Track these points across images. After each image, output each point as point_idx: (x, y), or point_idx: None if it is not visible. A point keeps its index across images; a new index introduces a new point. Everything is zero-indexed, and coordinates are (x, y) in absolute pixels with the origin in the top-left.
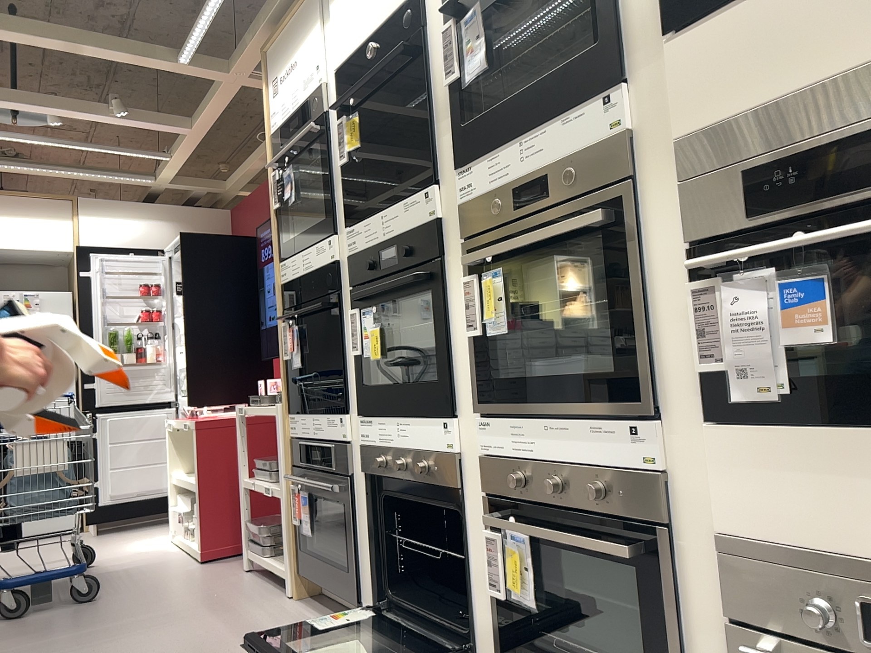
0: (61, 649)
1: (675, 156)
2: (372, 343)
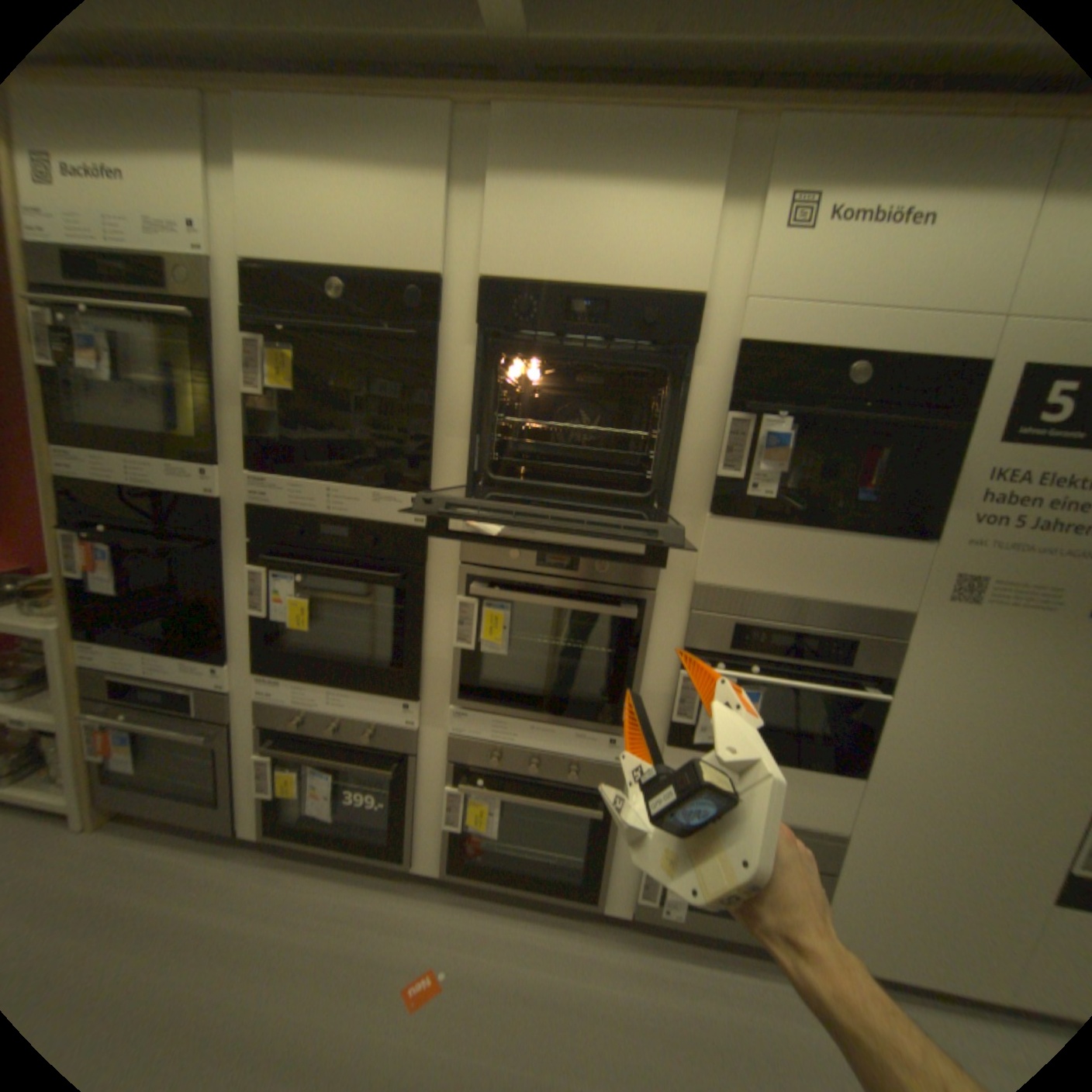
0: None
1: (694, 593)
2: (295, 614)
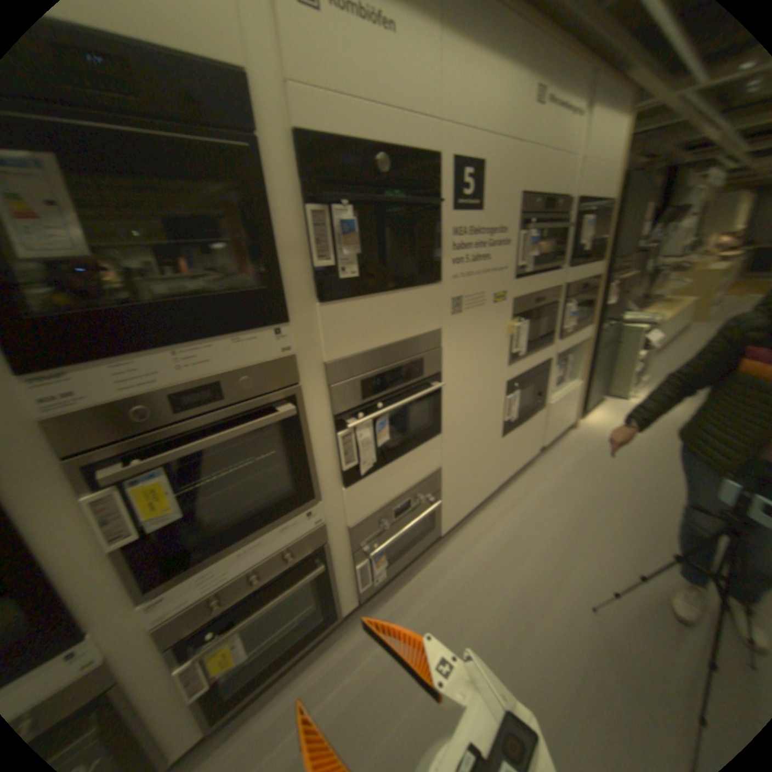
0: None
1: (325, 372)
2: None
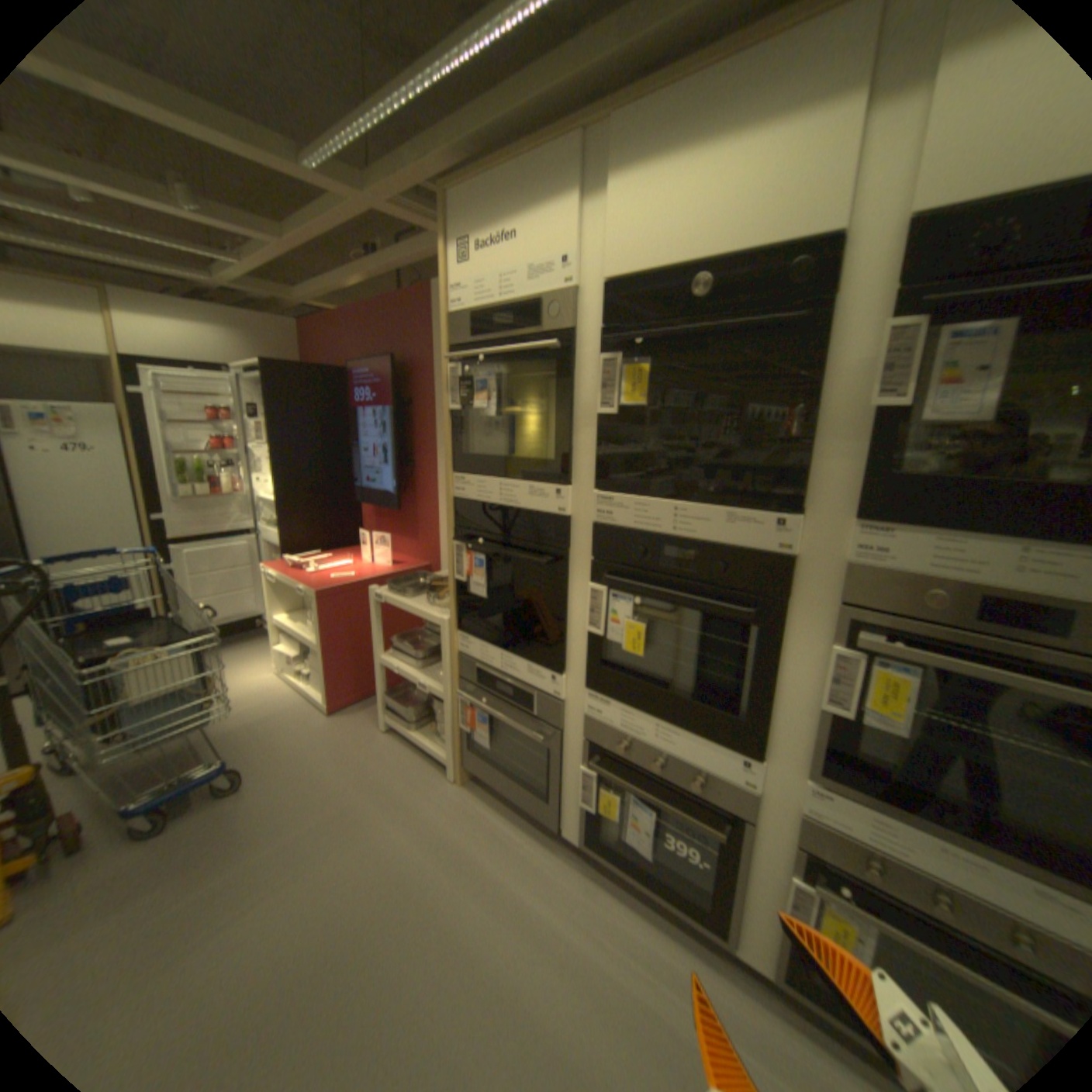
0: (242, 901)
1: None
2: (631, 636)
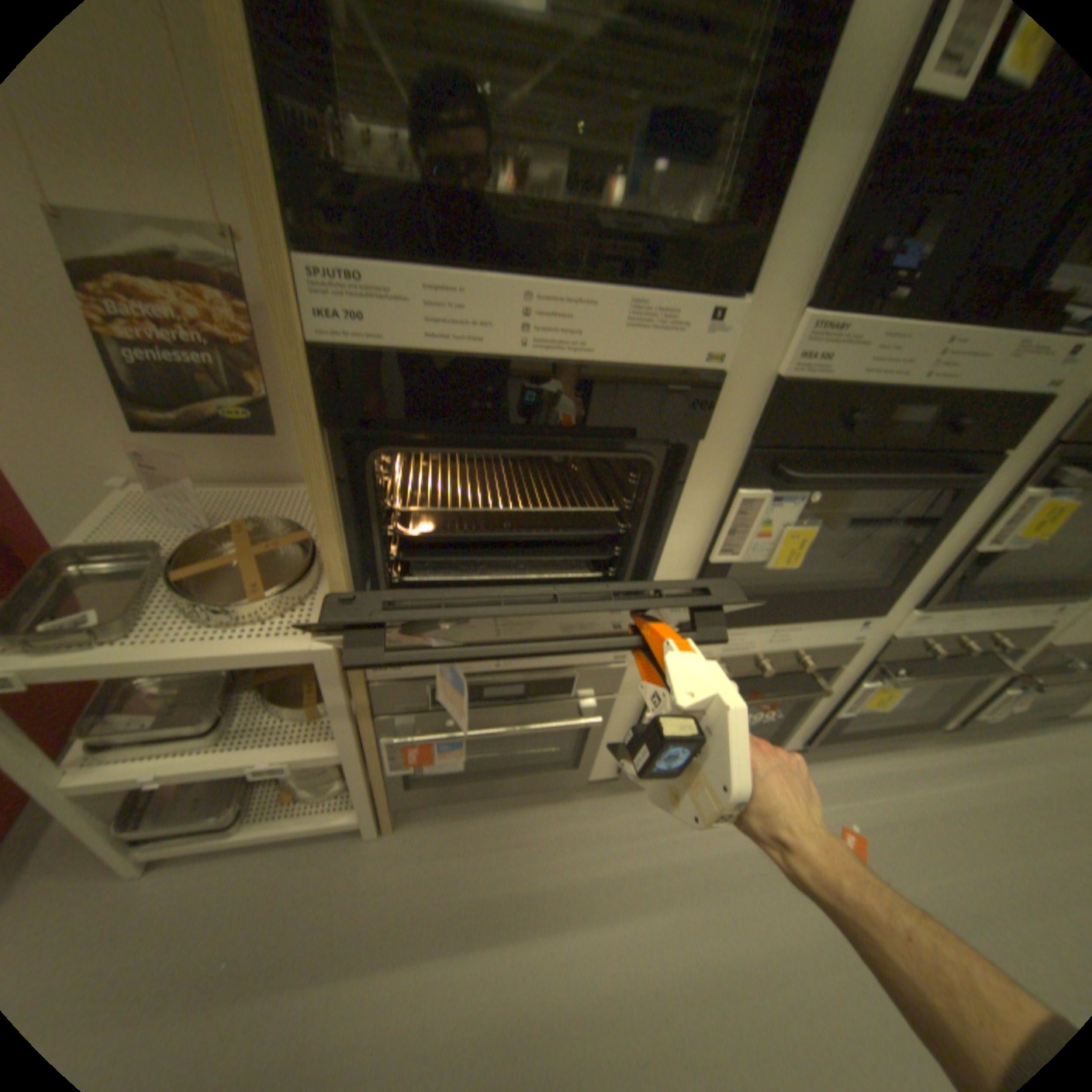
0: None
1: None
2: (789, 545)
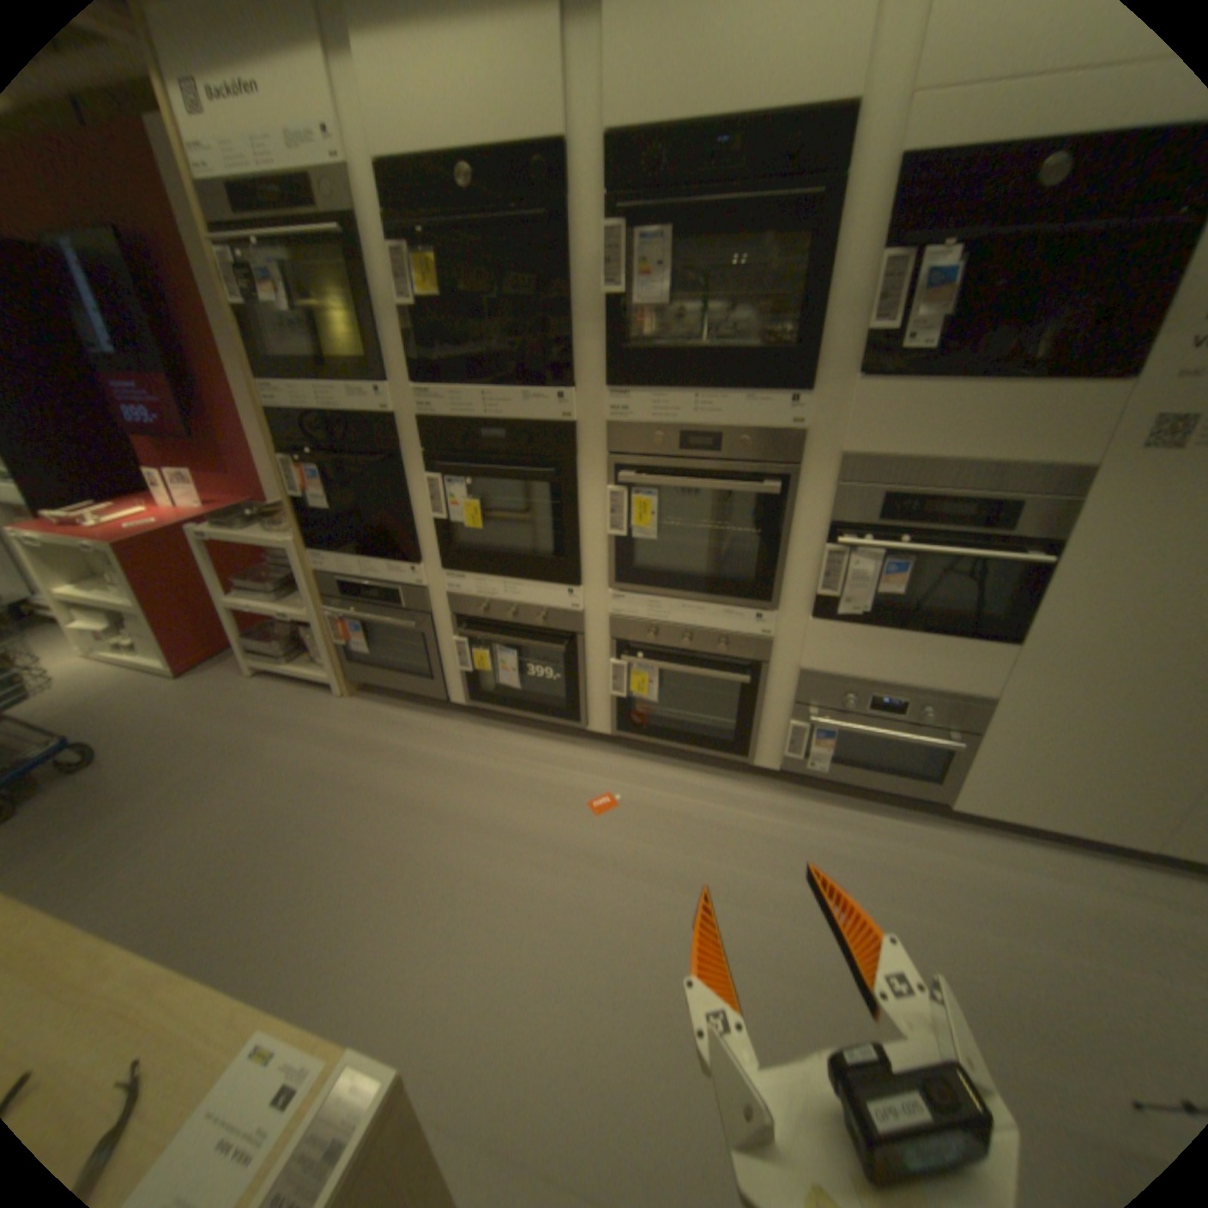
0: (146, 834)
1: (839, 465)
2: (468, 515)
